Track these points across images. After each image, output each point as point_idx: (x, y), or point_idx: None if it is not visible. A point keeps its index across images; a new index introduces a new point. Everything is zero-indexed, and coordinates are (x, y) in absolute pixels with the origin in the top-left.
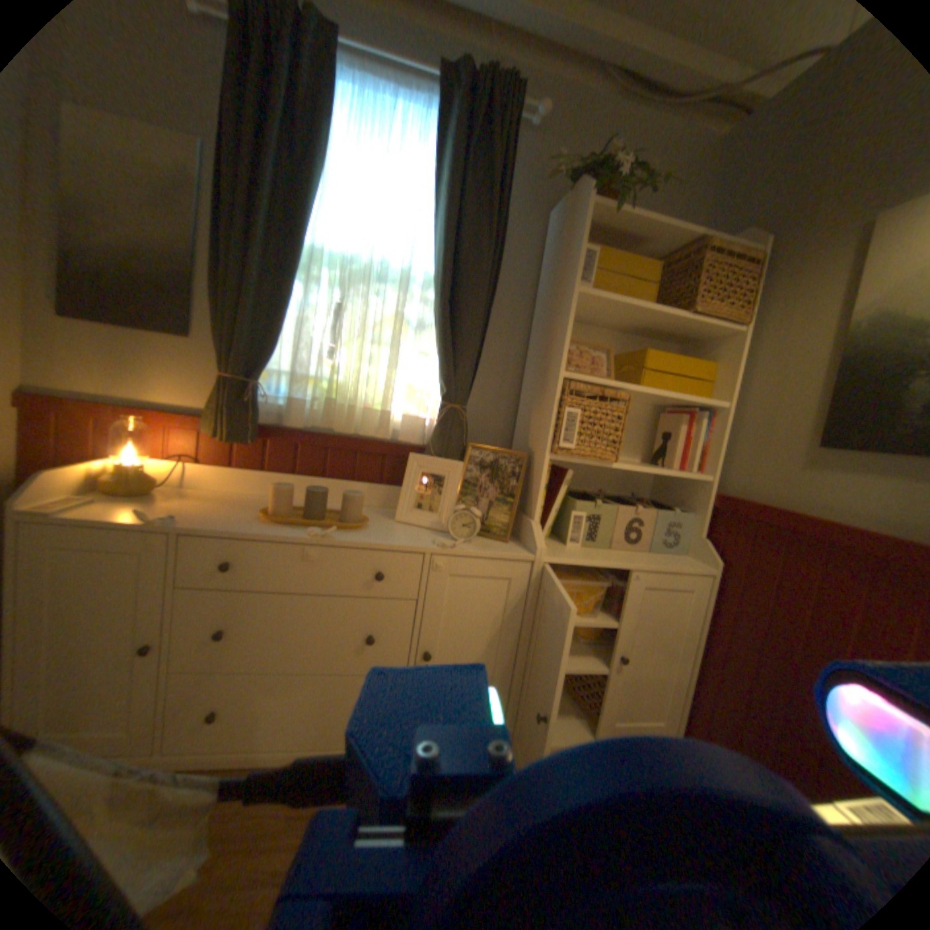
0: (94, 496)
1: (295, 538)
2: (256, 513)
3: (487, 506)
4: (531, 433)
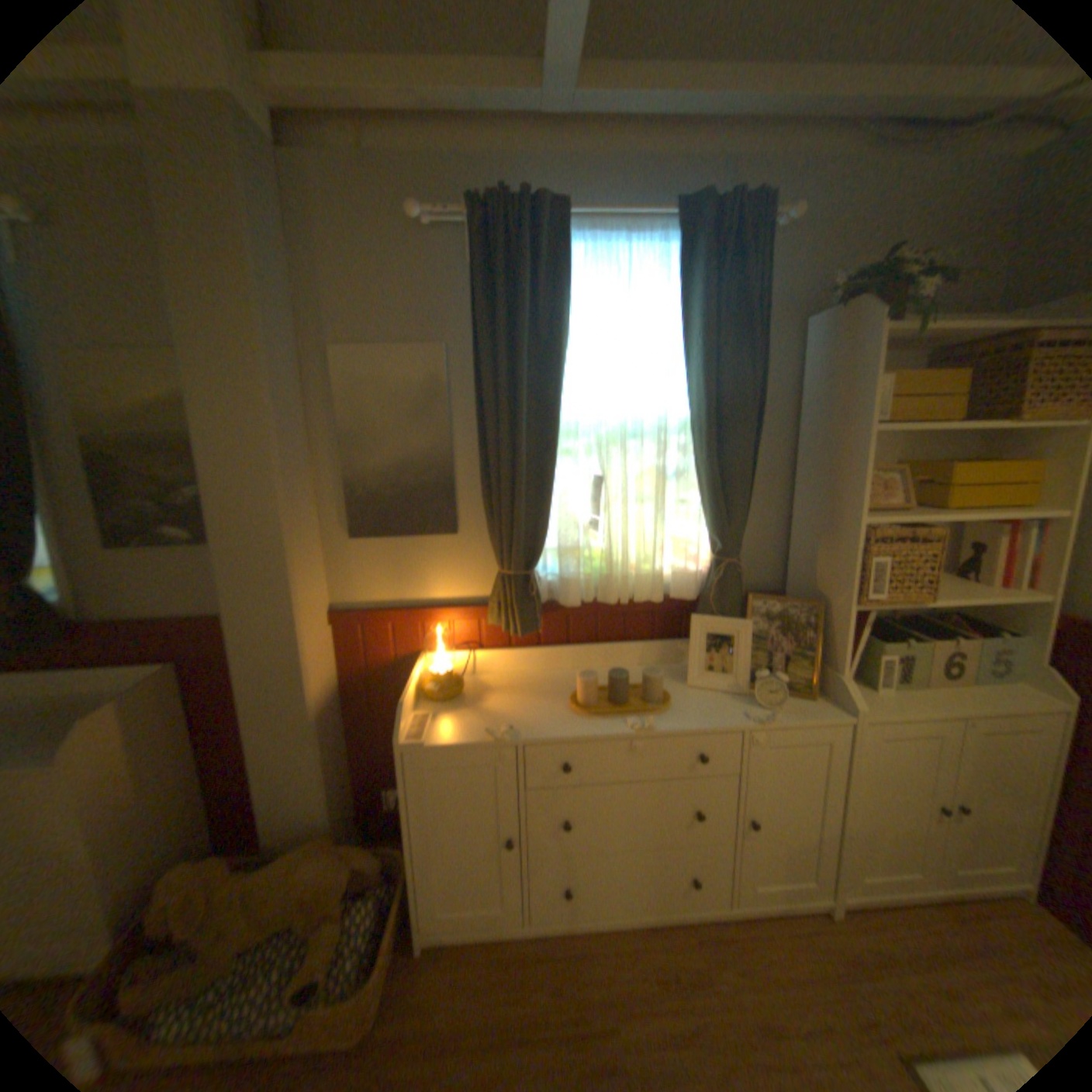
0: (416, 701)
1: (619, 733)
2: (560, 700)
3: (787, 664)
4: (820, 574)
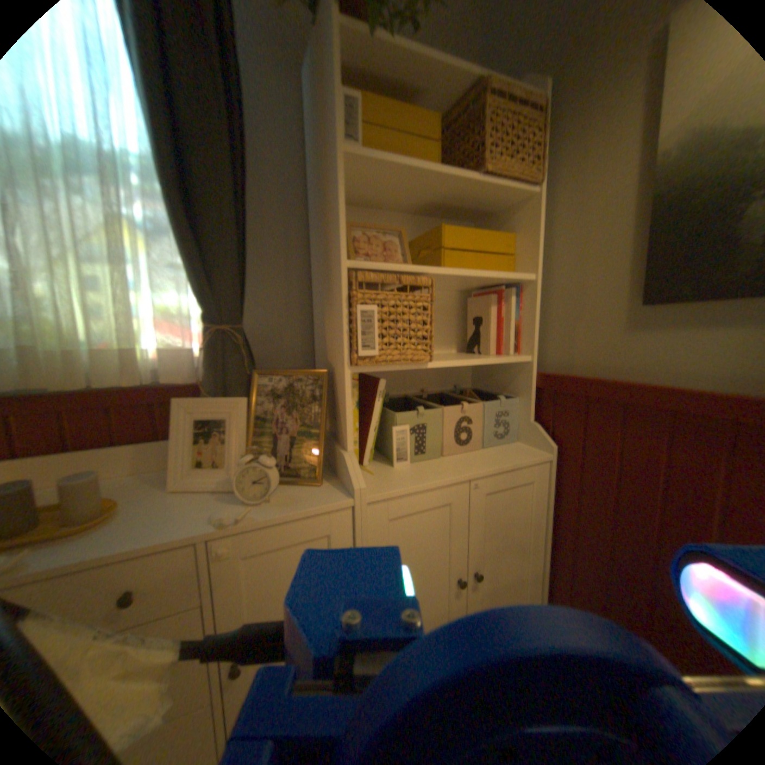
0: None
1: None
2: None
3: (289, 445)
4: (330, 343)
